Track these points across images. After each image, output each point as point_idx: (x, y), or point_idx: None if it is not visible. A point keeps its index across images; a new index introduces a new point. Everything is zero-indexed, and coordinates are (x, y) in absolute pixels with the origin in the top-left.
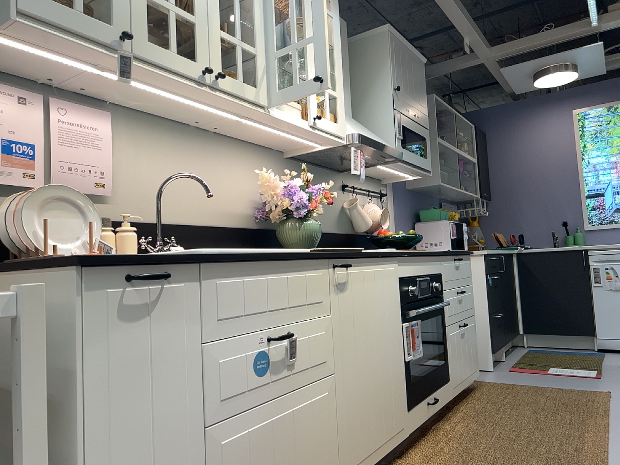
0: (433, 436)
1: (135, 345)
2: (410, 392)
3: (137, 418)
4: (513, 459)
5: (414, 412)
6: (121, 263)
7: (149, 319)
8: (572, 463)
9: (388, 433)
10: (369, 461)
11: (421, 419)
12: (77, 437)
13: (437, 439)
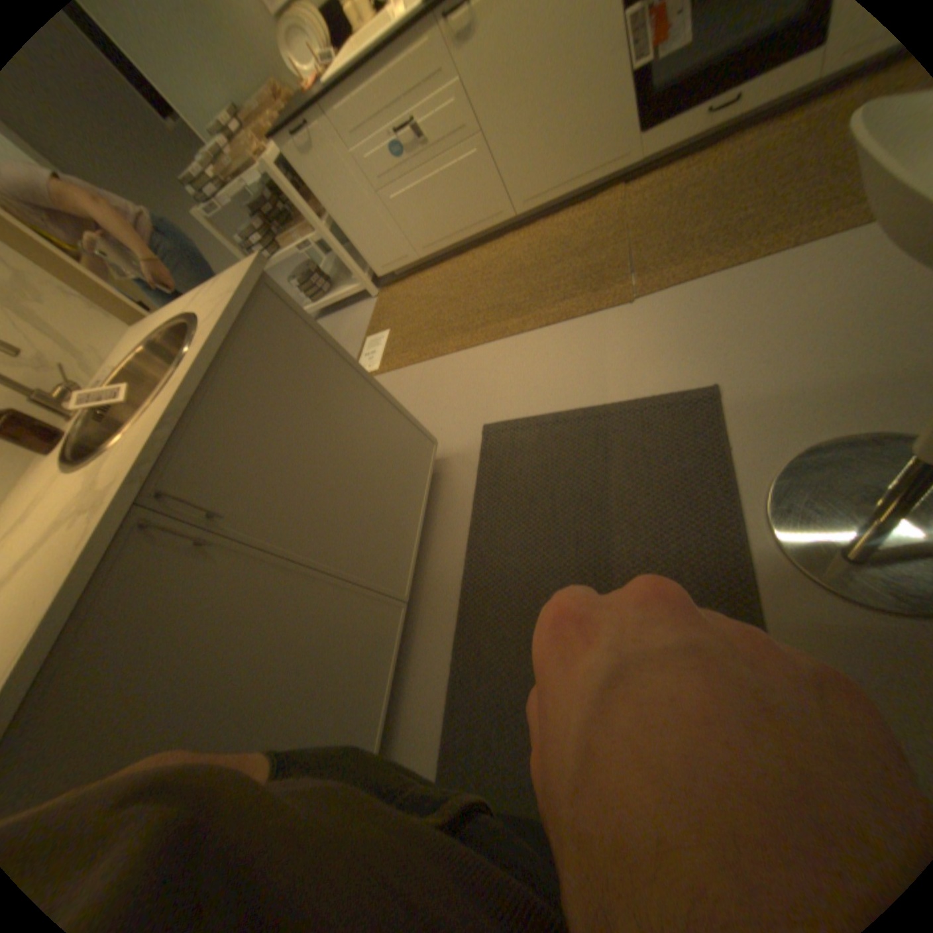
0: (712, 149)
1: (317, 162)
2: (648, 106)
3: (339, 192)
4: (695, 215)
5: (661, 127)
6: (282, 127)
7: (314, 147)
8: (725, 242)
9: (591, 162)
10: (556, 190)
11: (681, 133)
12: (323, 202)
13: (704, 158)
